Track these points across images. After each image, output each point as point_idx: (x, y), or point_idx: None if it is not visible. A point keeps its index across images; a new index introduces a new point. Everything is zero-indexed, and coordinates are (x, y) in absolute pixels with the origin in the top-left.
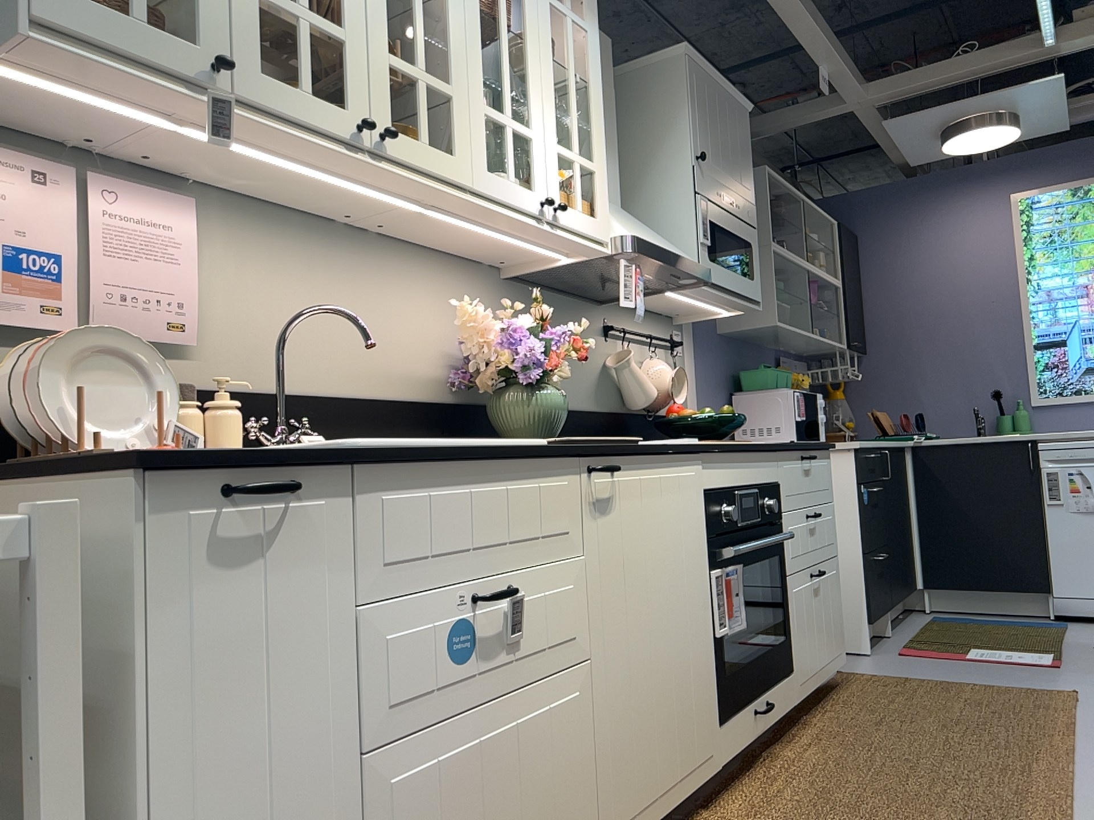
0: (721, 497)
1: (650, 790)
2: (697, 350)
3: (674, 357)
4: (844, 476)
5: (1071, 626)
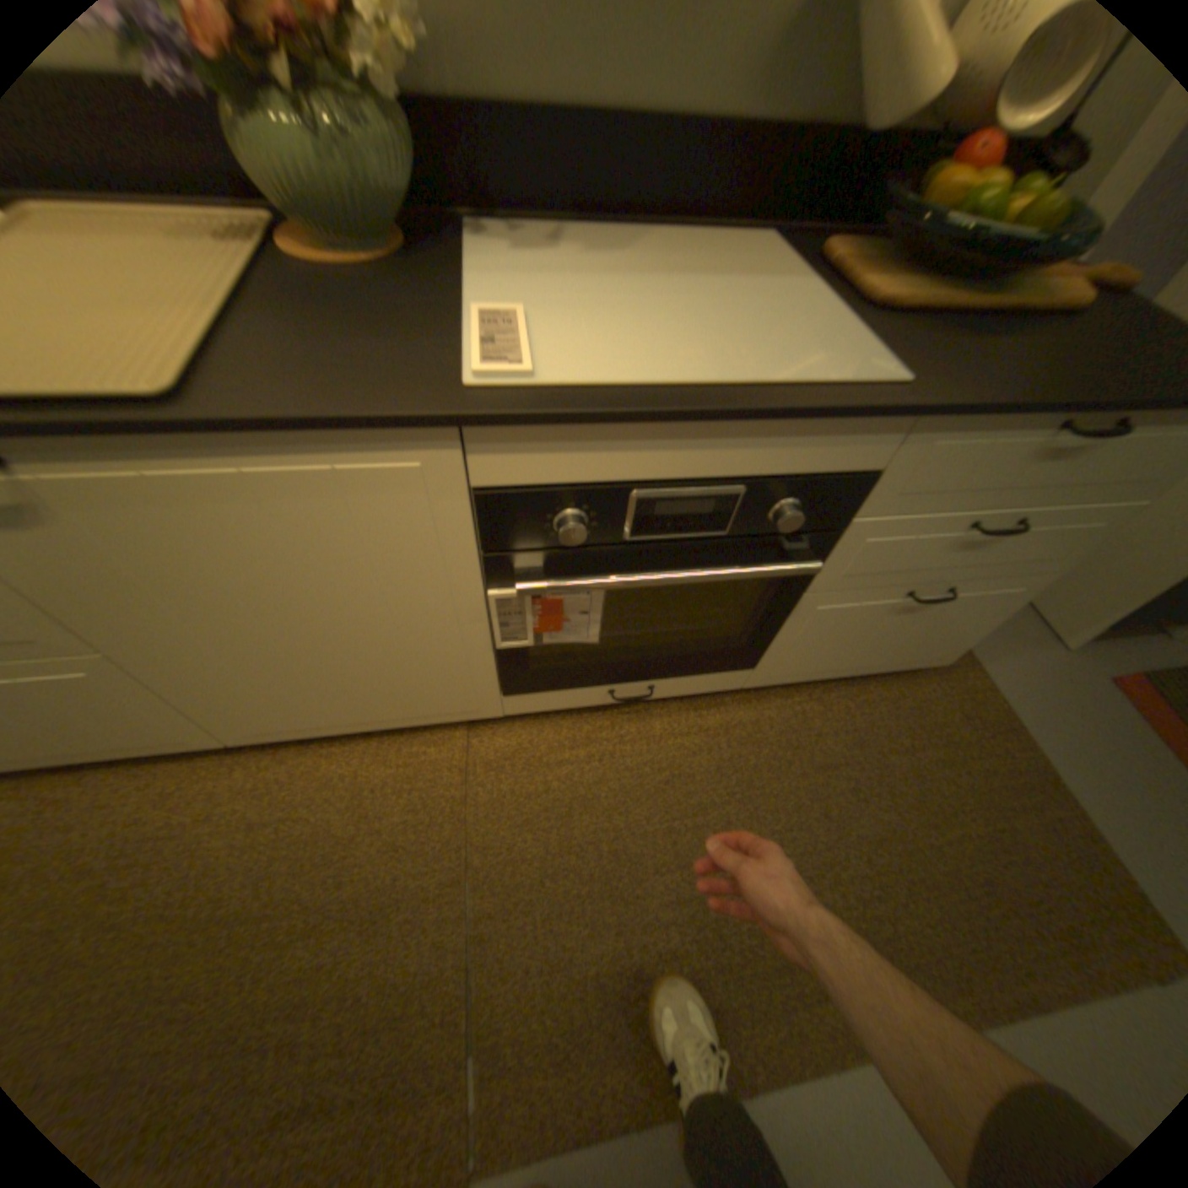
0: (554, 500)
1: (320, 722)
2: None
3: None
4: None
5: None
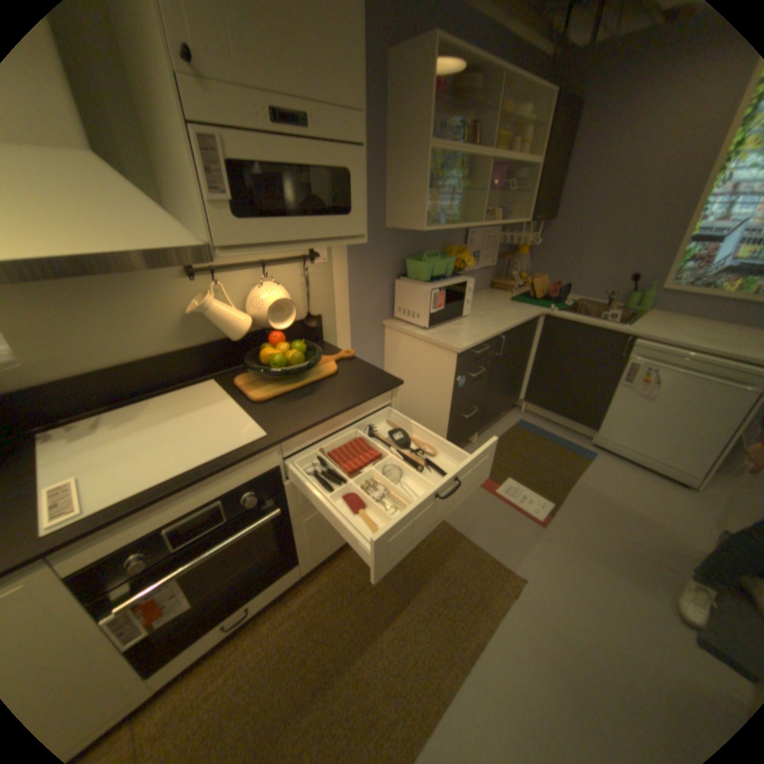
0: (117, 557)
1: None
2: (347, 251)
3: (309, 266)
4: (447, 367)
5: (597, 460)
